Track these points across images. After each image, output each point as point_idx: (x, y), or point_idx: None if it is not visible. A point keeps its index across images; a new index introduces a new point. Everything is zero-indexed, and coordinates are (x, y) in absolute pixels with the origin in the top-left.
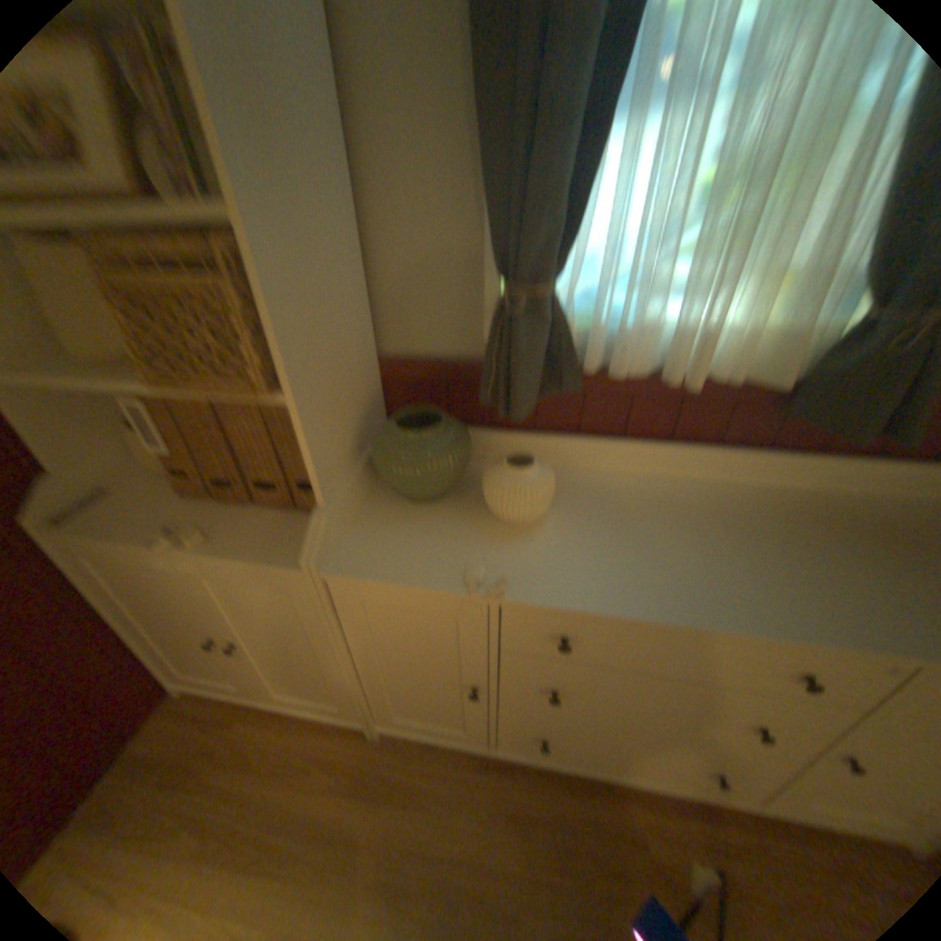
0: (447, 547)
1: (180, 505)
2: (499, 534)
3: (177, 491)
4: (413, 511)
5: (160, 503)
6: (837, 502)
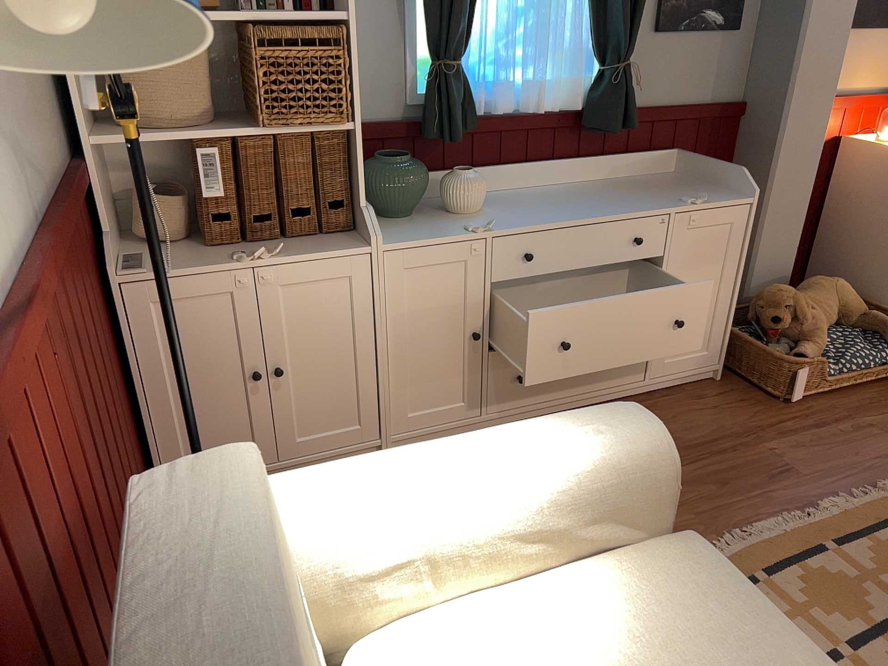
0: (442, 227)
1: (223, 251)
2: (465, 218)
3: (206, 247)
4: (401, 222)
5: (204, 253)
6: (618, 181)
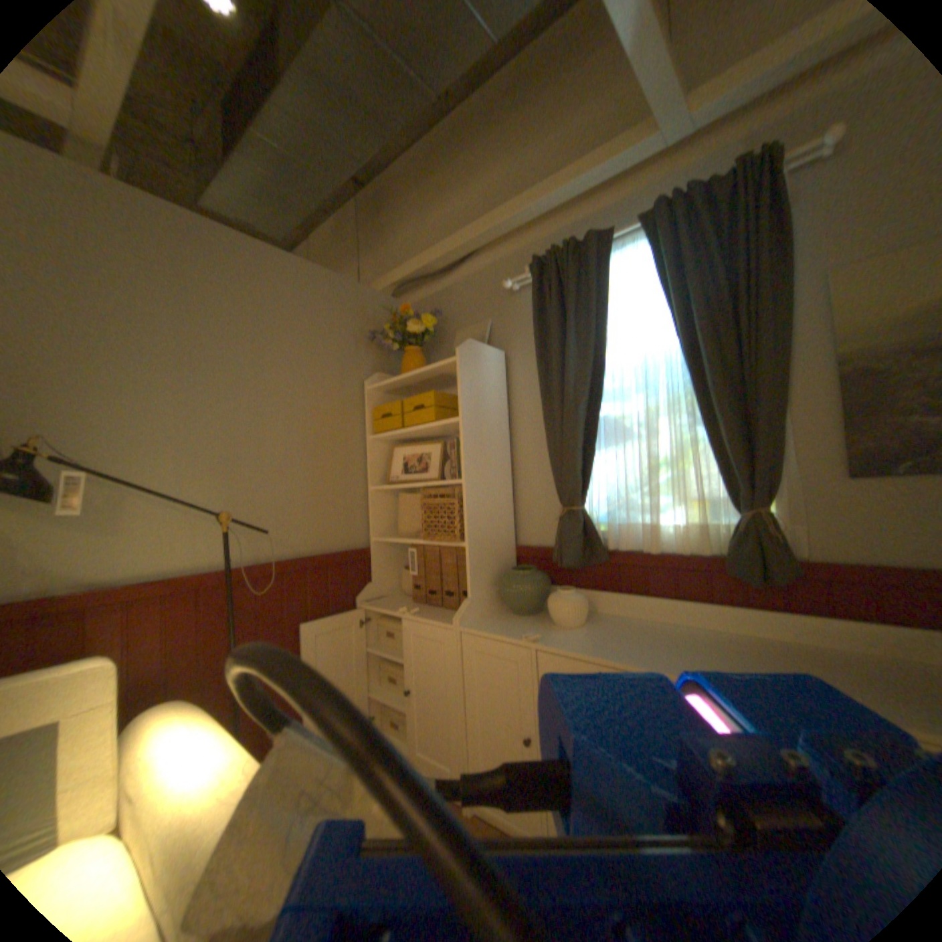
0: (521, 628)
1: (413, 604)
2: (551, 629)
3: (413, 600)
4: (513, 618)
5: (405, 603)
6: (802, 649)
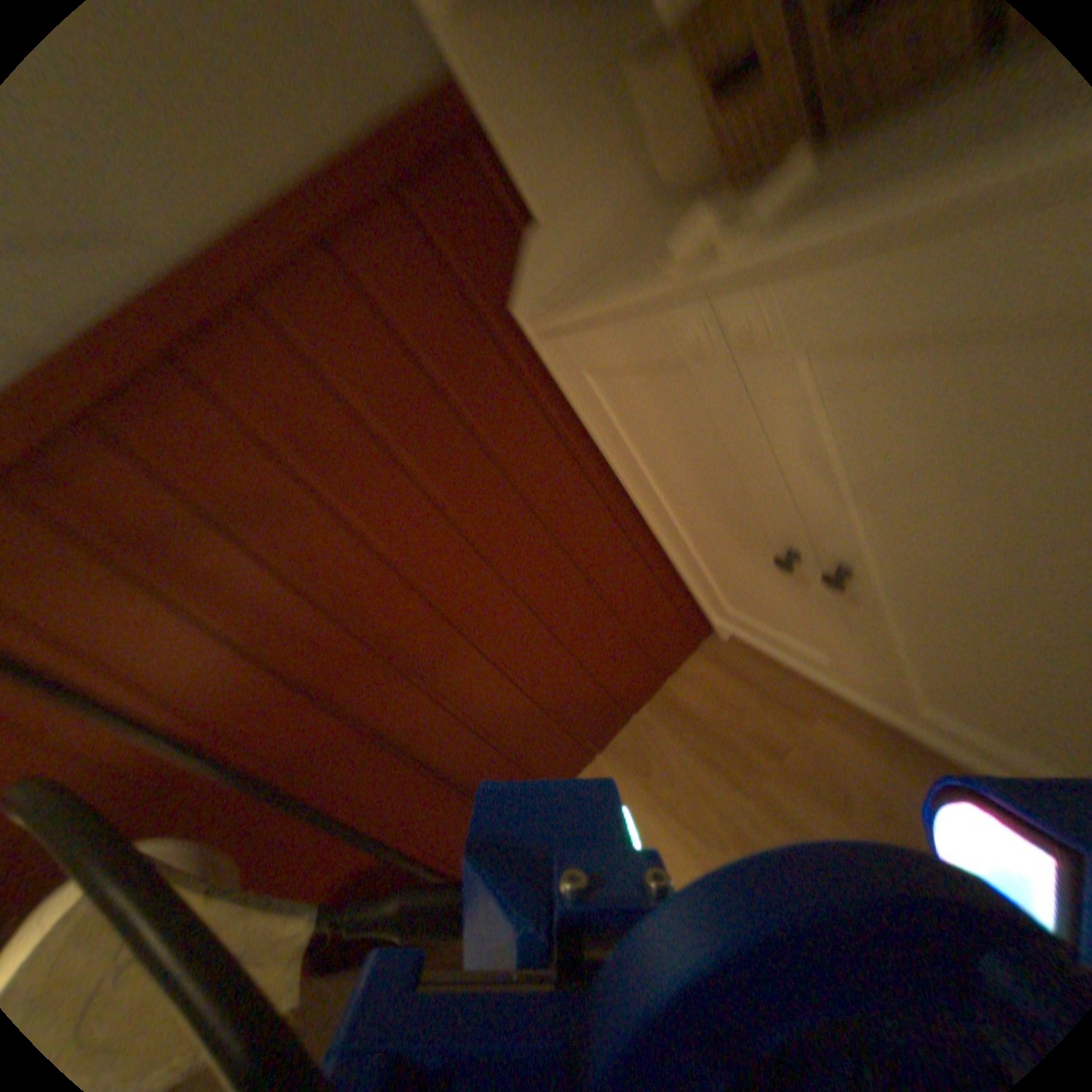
0: None
1: (749, 184)
2: None
3: (740, 173)
4: None
5: (704, 207)
6: None
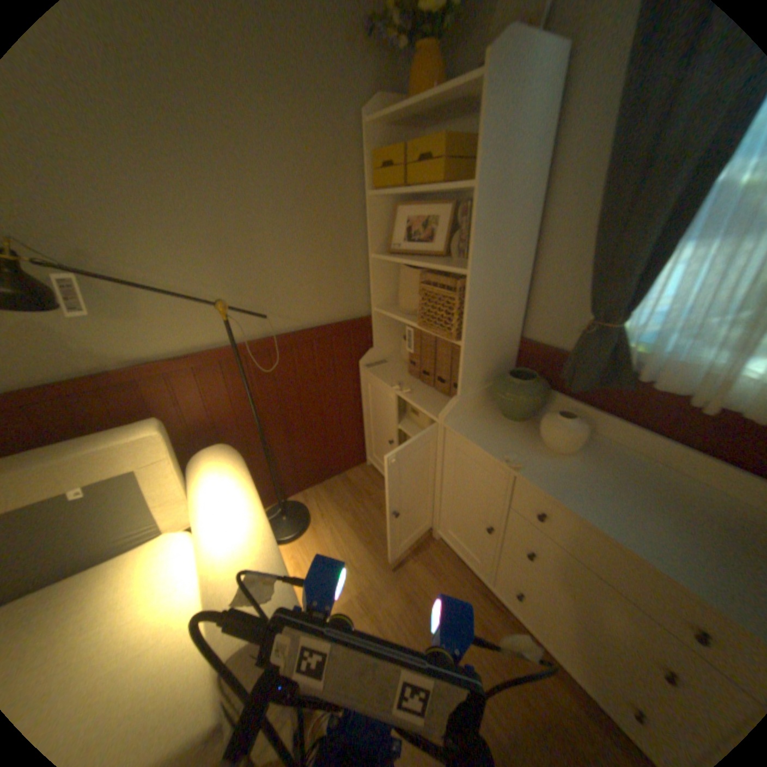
0: (506, 442)
1: (408, 378)
2: (538, 450)
3: (409, 372)
4: (501, 421)
5: (401, 375)
6: None
